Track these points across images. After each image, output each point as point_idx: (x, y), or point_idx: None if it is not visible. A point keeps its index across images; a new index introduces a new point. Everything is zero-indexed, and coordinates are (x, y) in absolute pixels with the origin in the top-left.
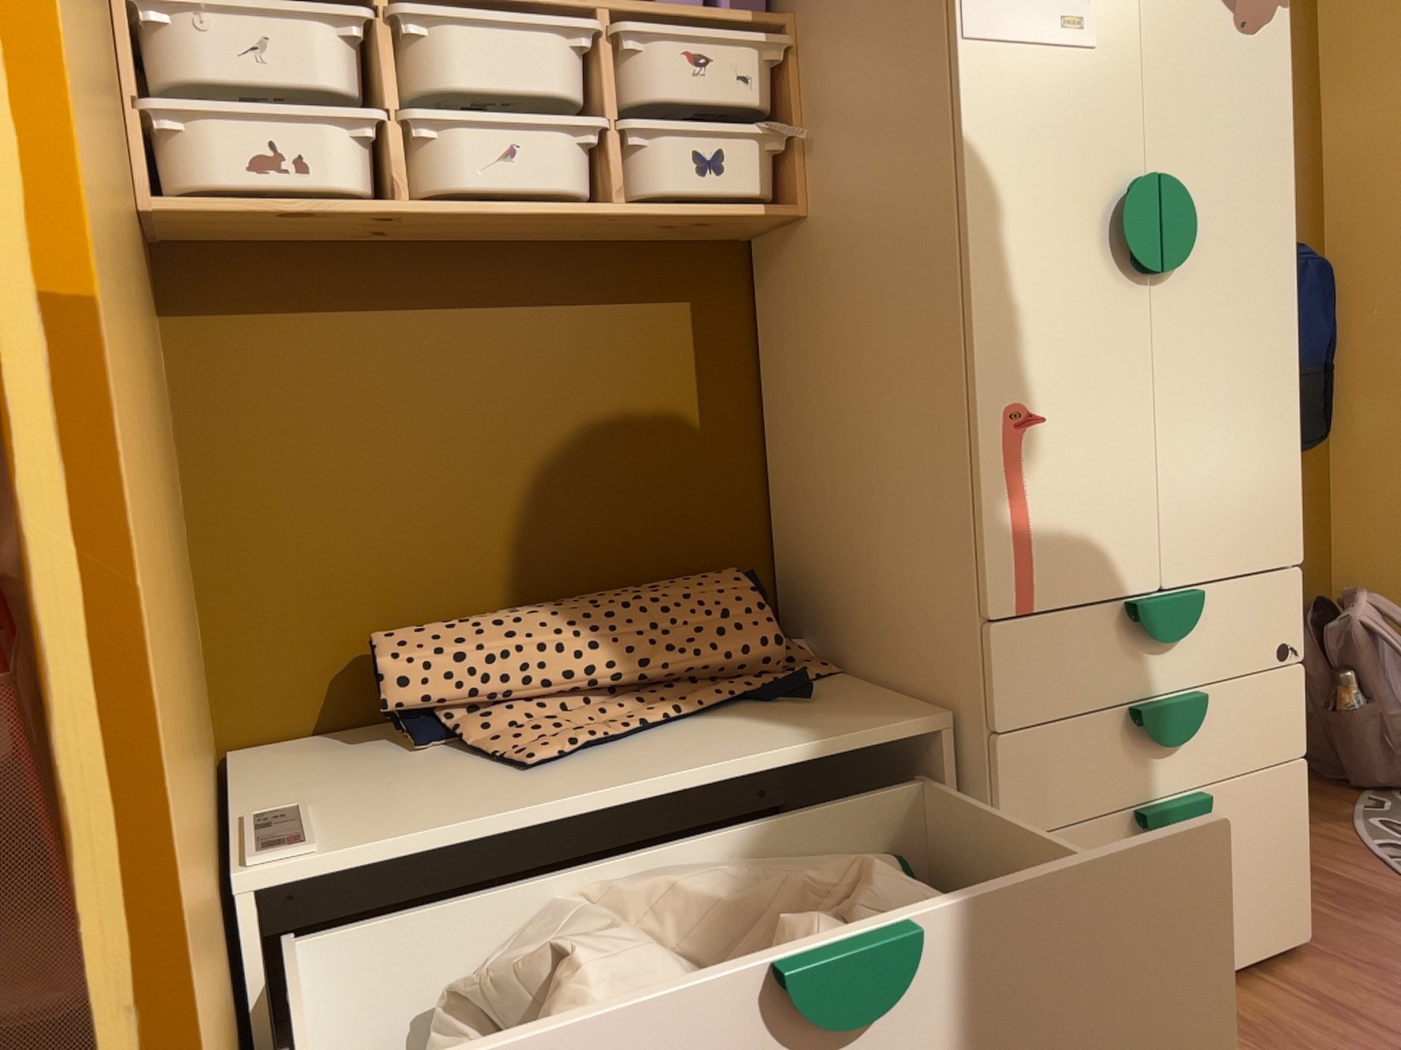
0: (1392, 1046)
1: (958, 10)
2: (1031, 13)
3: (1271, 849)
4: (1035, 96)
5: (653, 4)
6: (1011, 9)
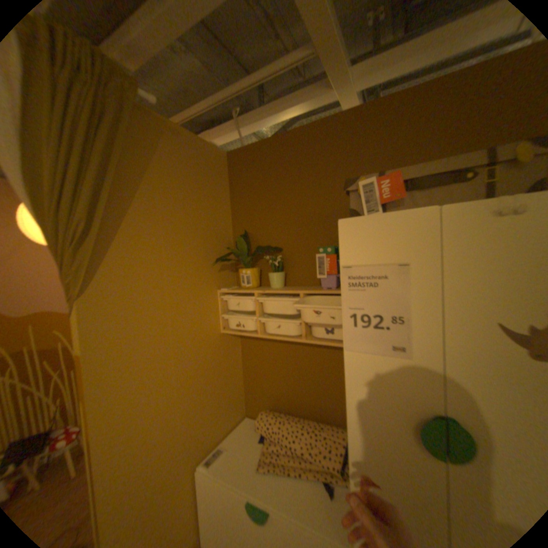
0: None
1: (344, 339)
2: (376, 343)
3: None
4: (377, 372)
5: (314, 290)
6: (366, 341)
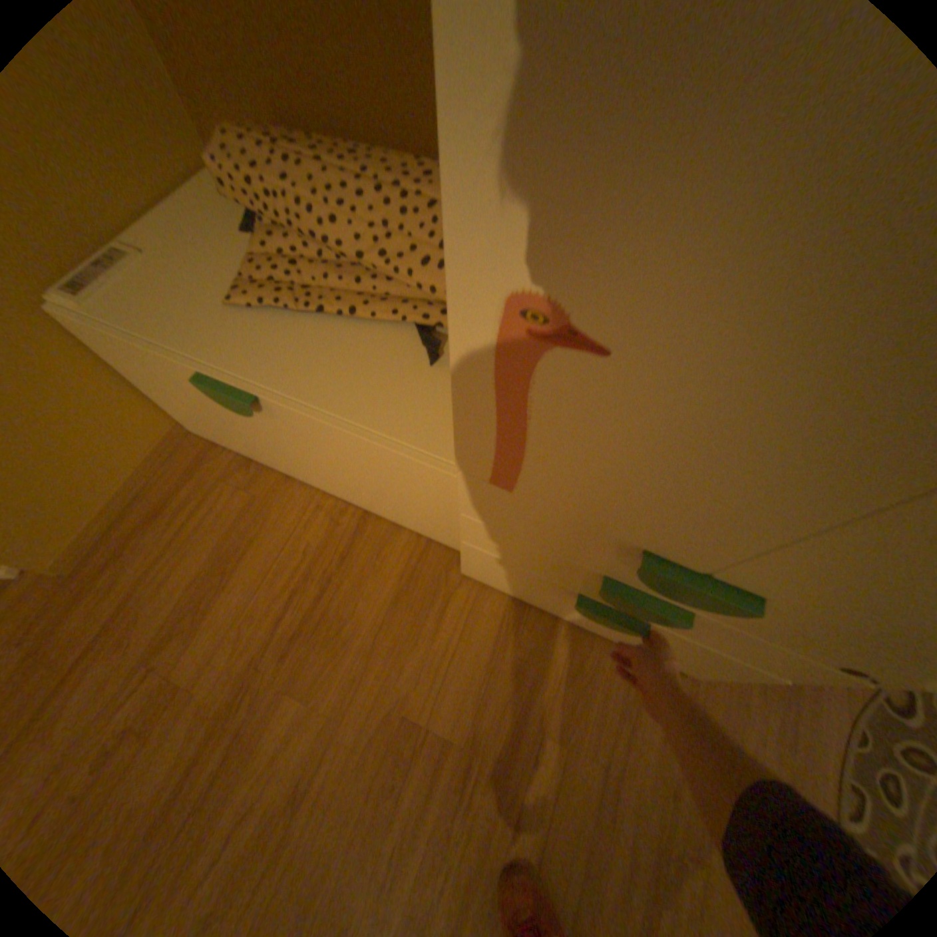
0: (612, 749)
1: None
2: None
3: (697, 659)
4: None
5: None
6: None
